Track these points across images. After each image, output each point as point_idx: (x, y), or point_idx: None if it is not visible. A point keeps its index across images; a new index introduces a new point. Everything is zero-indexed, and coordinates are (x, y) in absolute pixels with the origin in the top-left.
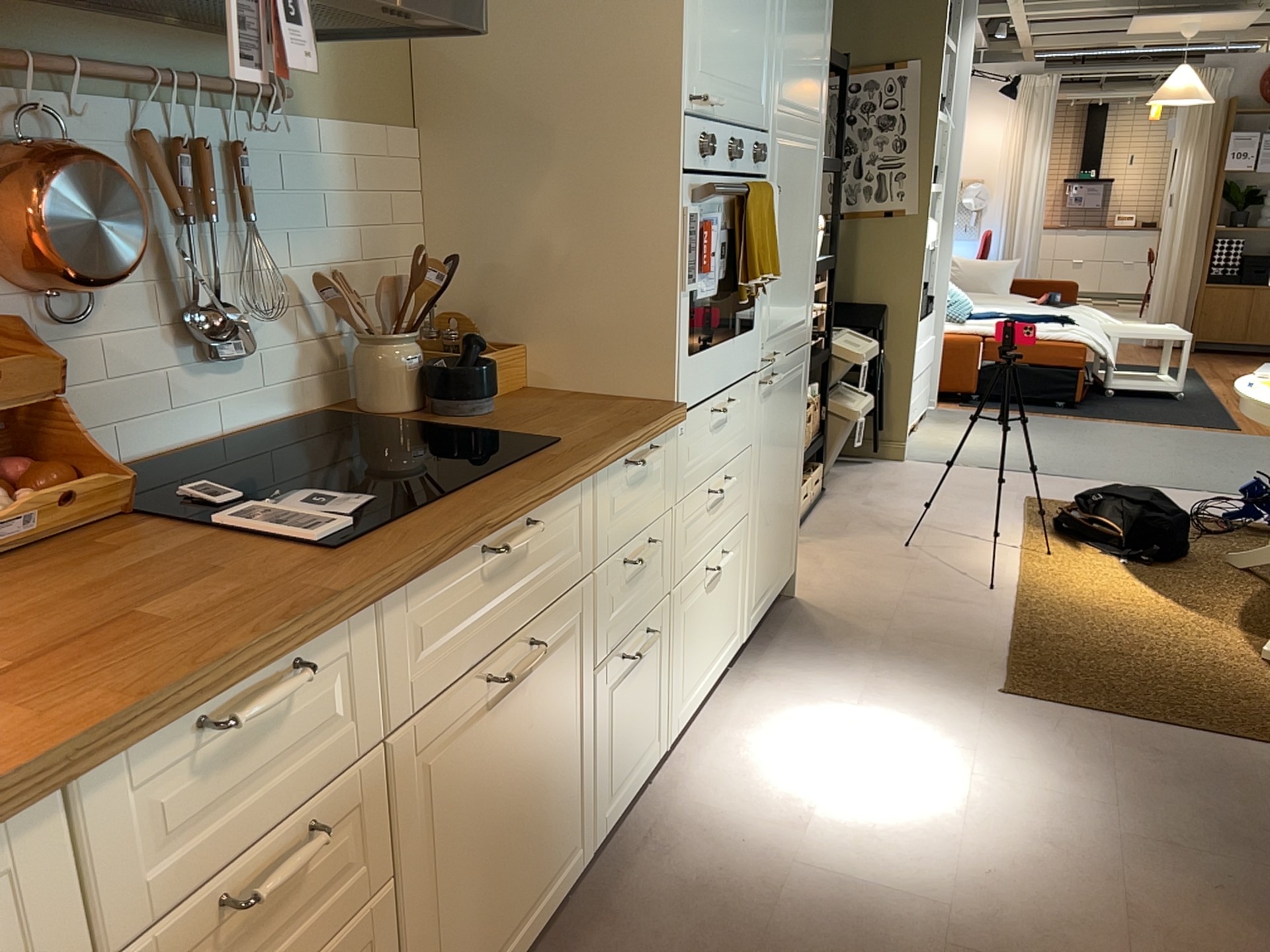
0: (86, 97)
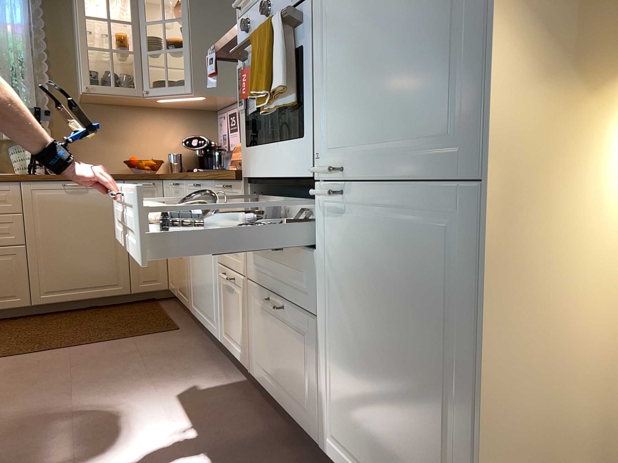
0: None
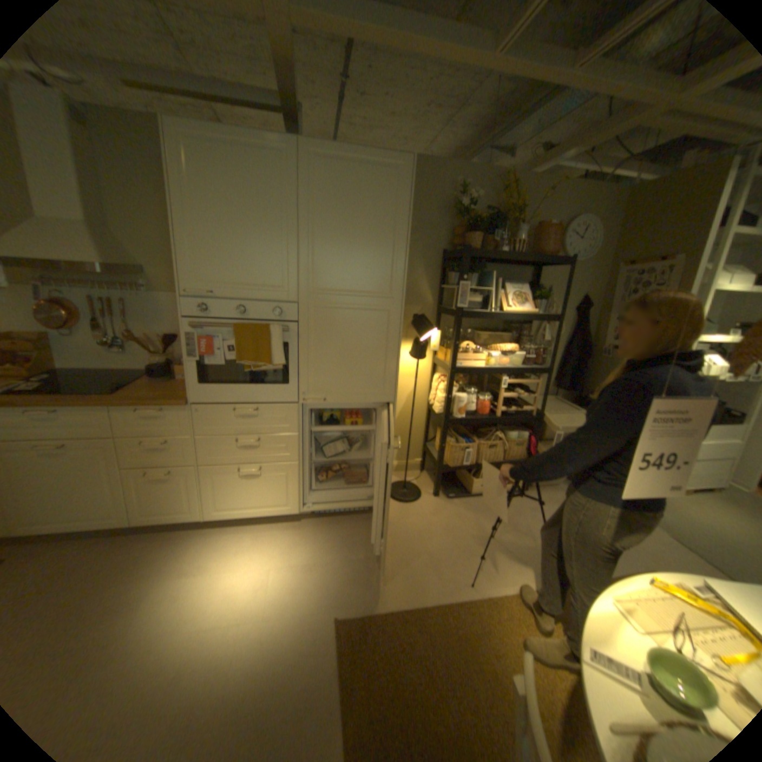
0: (75, 289)
